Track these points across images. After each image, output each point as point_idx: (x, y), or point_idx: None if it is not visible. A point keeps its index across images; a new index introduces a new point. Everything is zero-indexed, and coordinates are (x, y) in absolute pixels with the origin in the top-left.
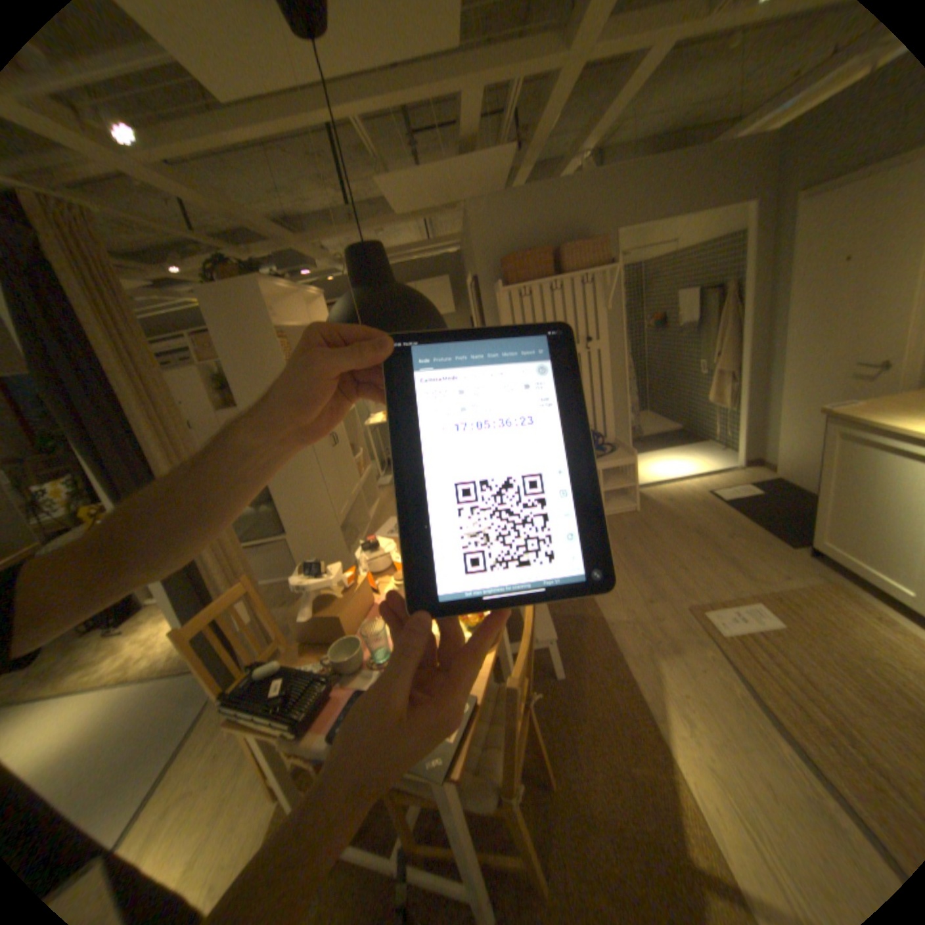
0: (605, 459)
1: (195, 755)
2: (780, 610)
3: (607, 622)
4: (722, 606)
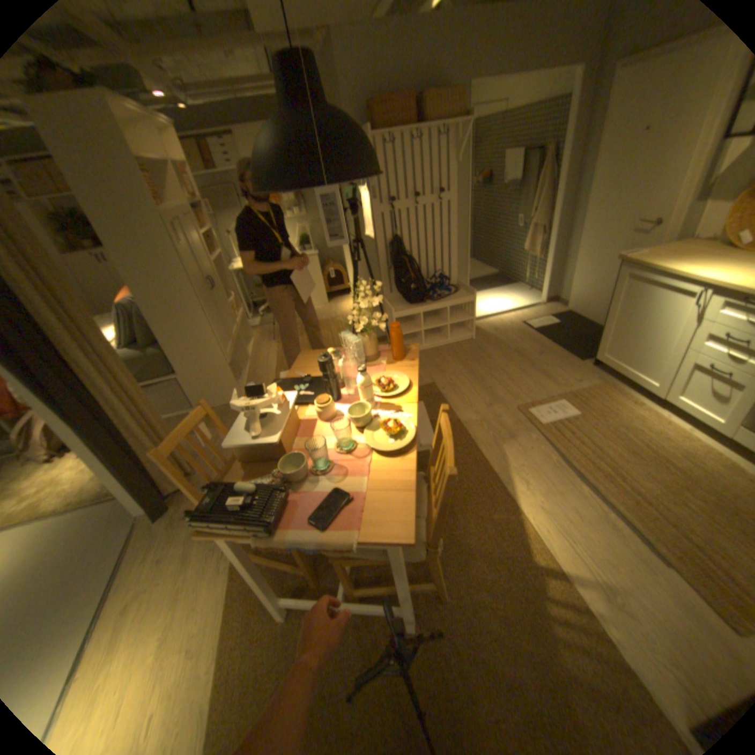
0: (451, 298)
1: (137, 563)
2: (575, 403)
3: (461, 422)
4: (539, 404)
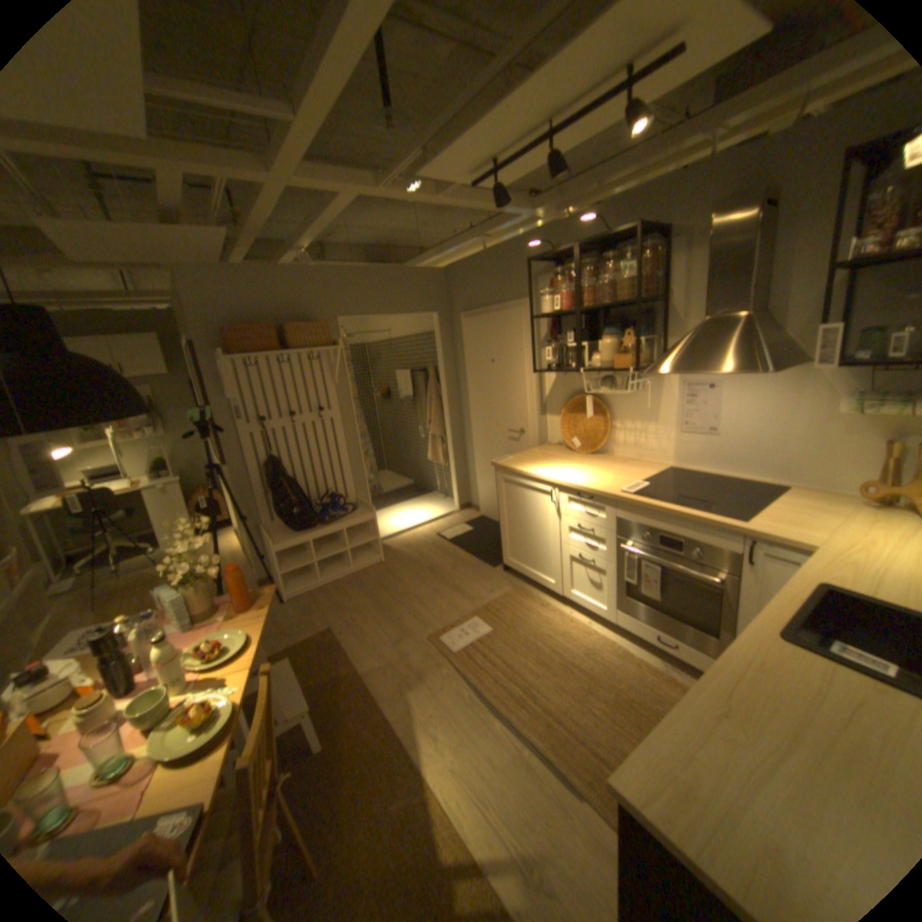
0: (347, 518)
1: None
2: (487, 618)
3: (360, 675)
4: (451, 627)
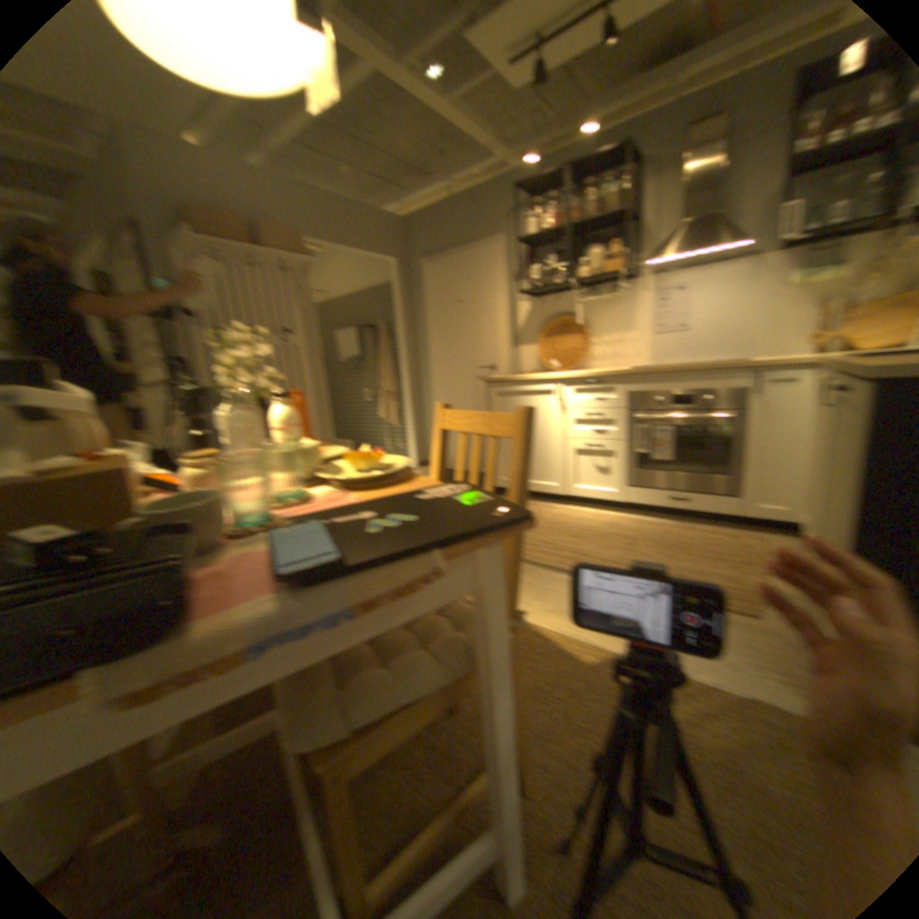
0: None
1: None
2: None
3: None
4: None
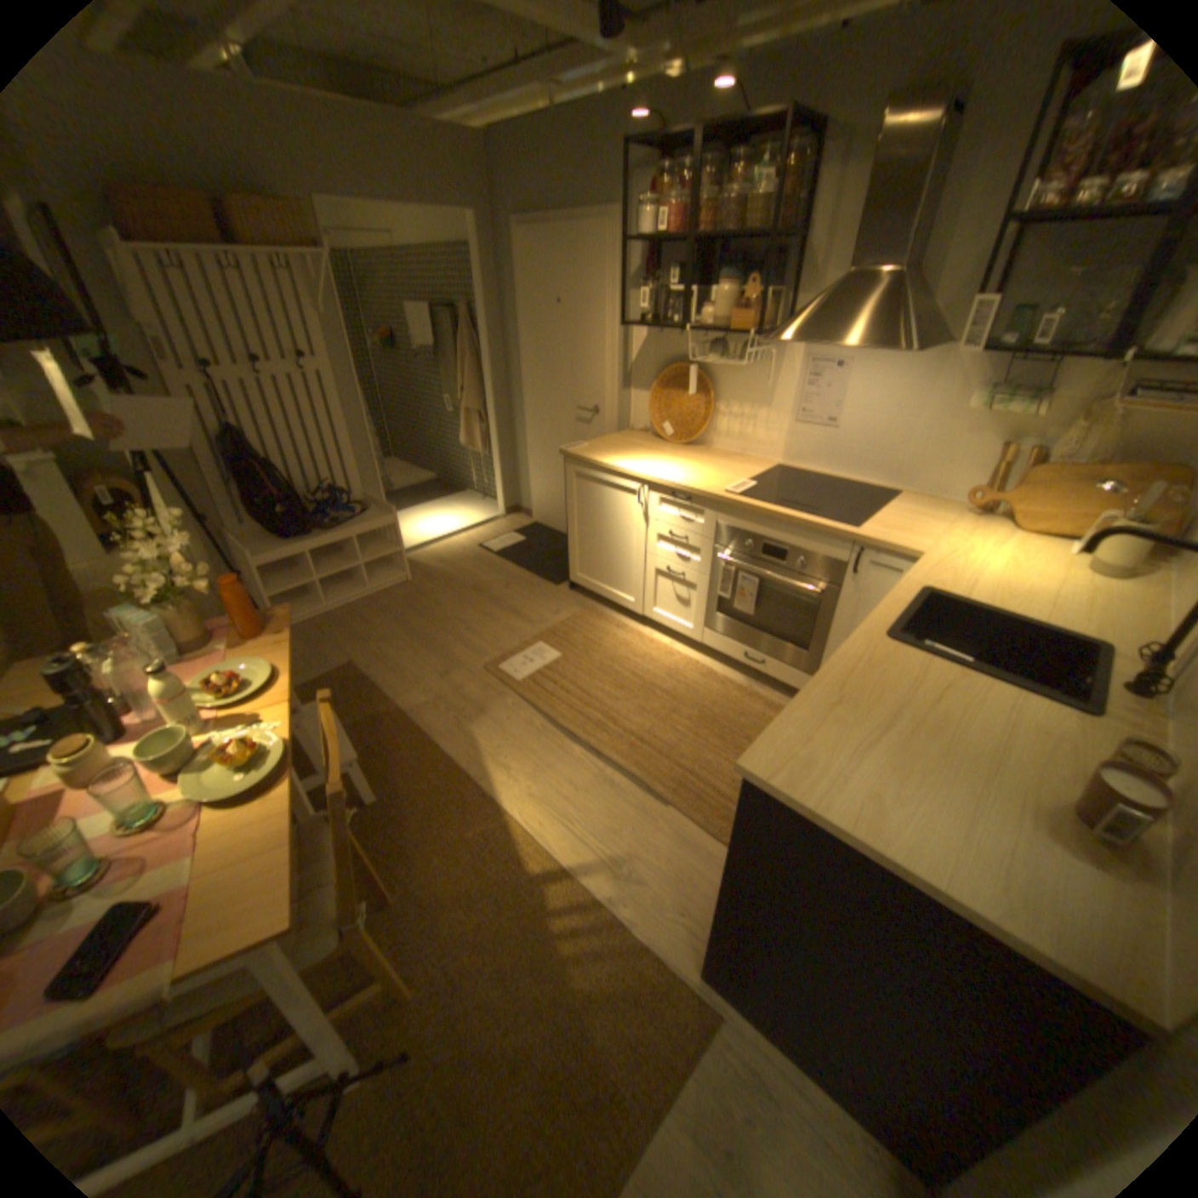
0: (357, 522)
1: None
2: (554, 643)
3: (404, 712)
4: (511, 655)
